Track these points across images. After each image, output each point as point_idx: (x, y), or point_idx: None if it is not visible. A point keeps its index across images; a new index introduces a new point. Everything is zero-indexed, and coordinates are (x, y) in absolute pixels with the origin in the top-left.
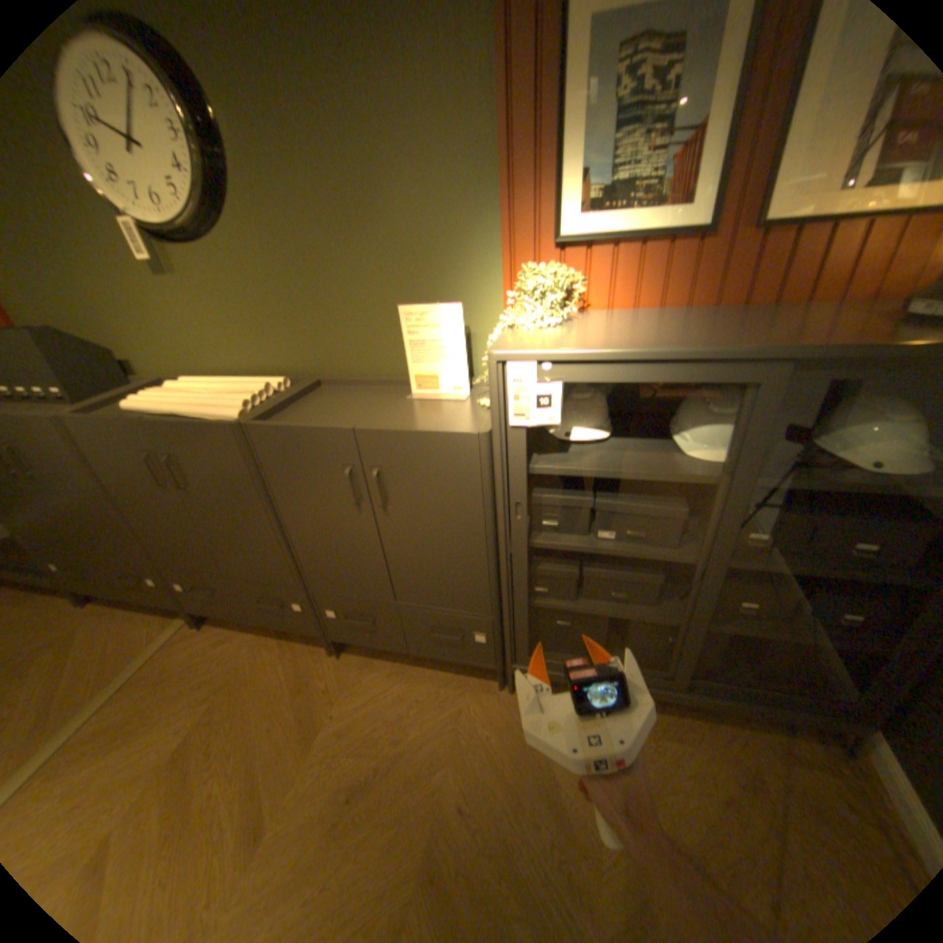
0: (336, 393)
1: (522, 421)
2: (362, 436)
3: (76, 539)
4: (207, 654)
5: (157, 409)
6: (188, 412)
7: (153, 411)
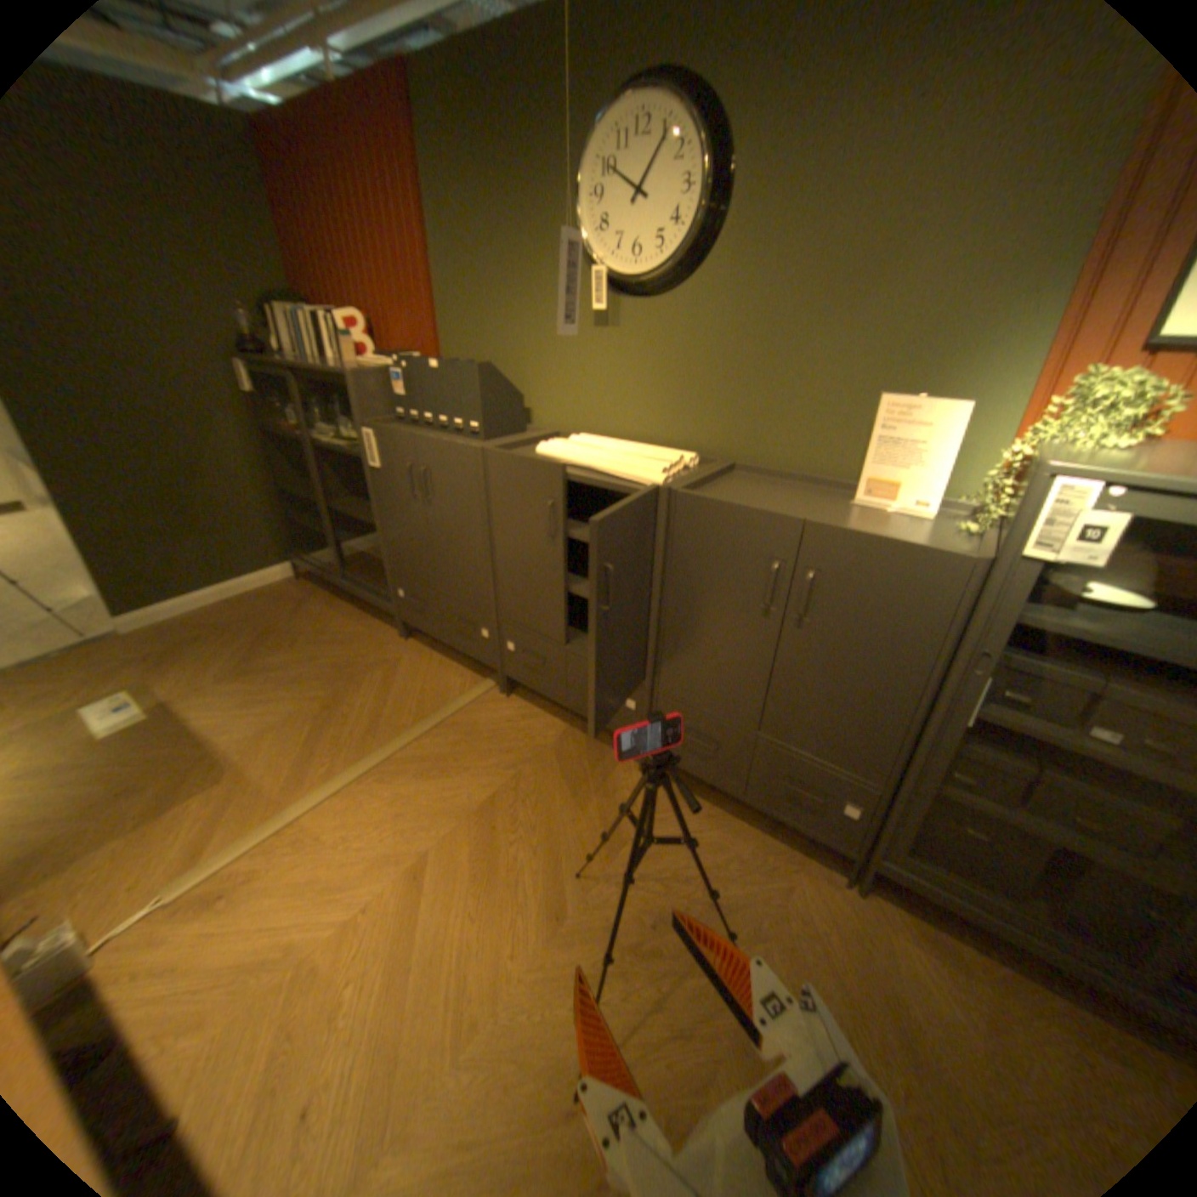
0: (756, 481)
1: (1058, 554)
2: (817, 529)
3: (440, 570)
4: (516, 723)
5: (577, 460)
6: (610, 468)
7: (572, 461)
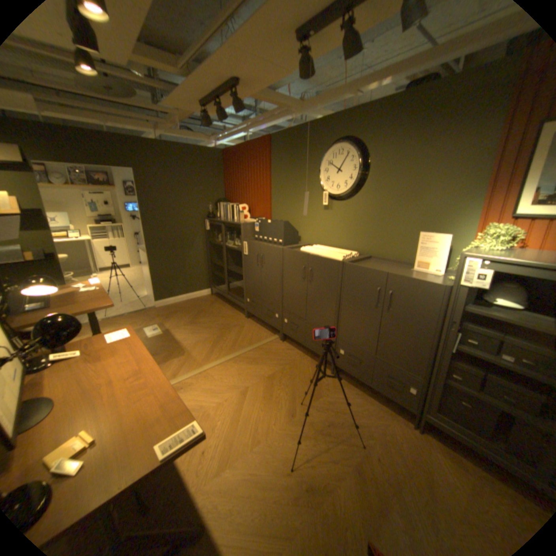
0: (378, 262)
1: (472, 284)
2: (392, 276)
3: (263, 291)
4: (285, 351)
5: (314, 252)
6: (324, 255)
7: (312, 253)
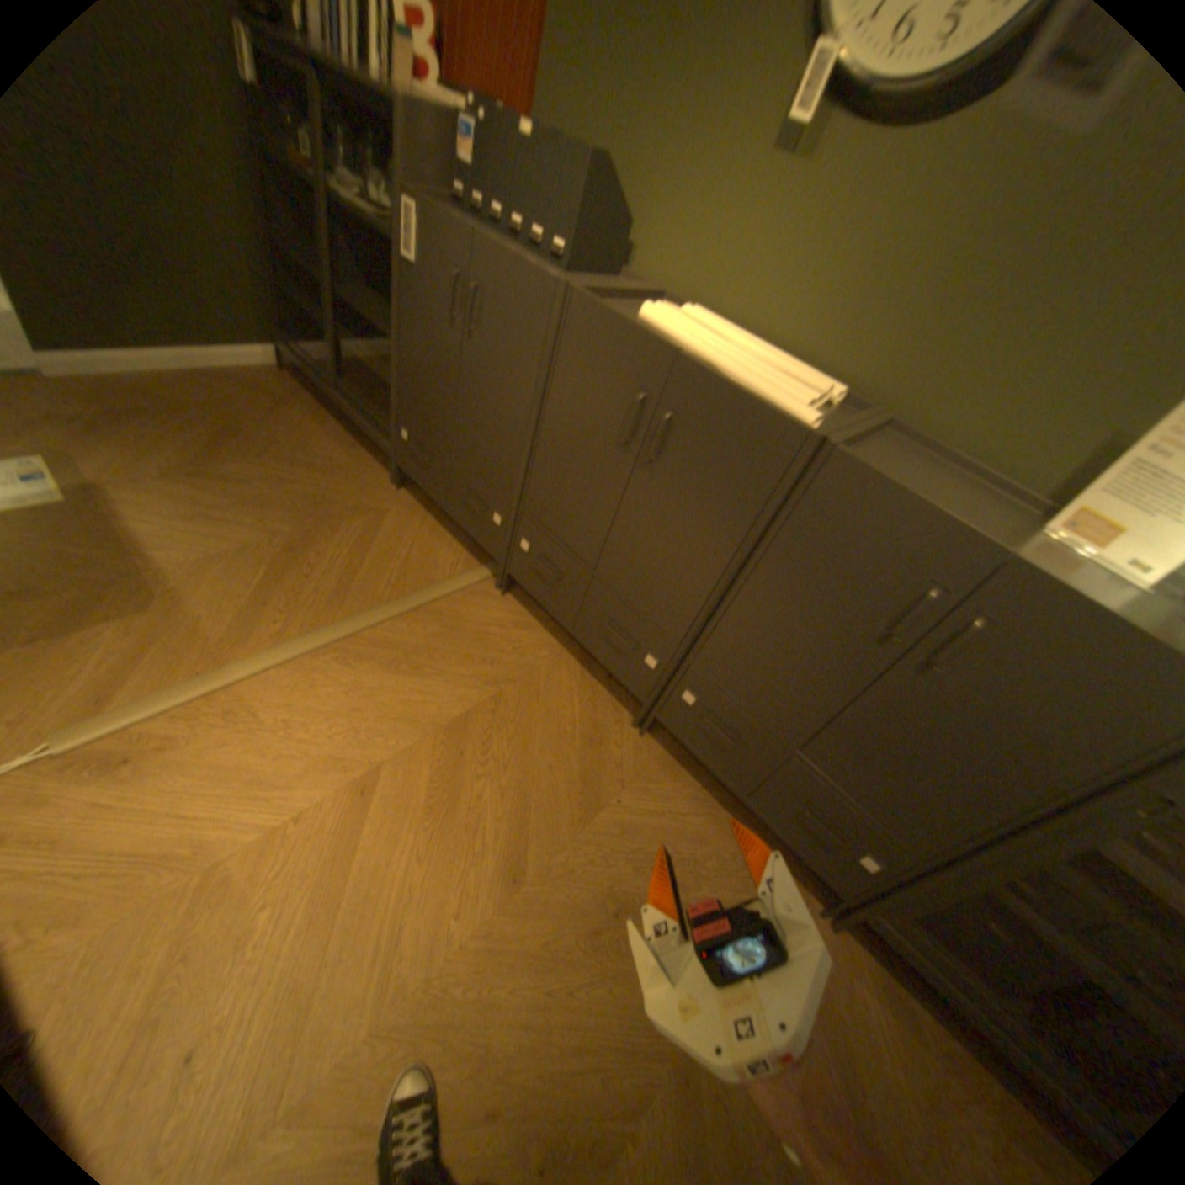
0: (916, 453)
1: None
2: (1023, 571)
3: (460, 426)
4: (507, 631)
5: (694, 346)
6: (738, 374)
7: (686, 345)
